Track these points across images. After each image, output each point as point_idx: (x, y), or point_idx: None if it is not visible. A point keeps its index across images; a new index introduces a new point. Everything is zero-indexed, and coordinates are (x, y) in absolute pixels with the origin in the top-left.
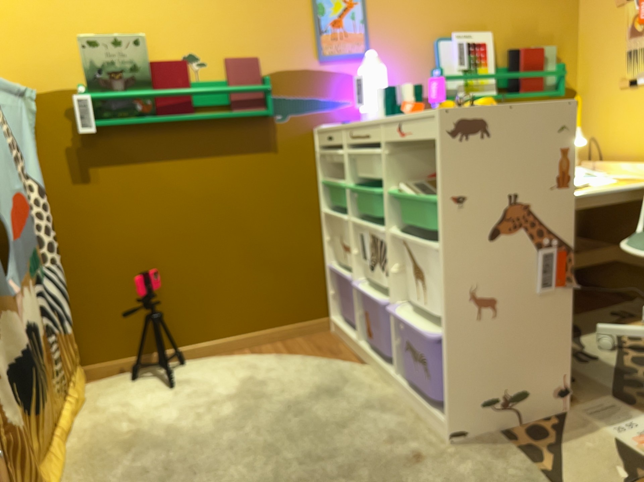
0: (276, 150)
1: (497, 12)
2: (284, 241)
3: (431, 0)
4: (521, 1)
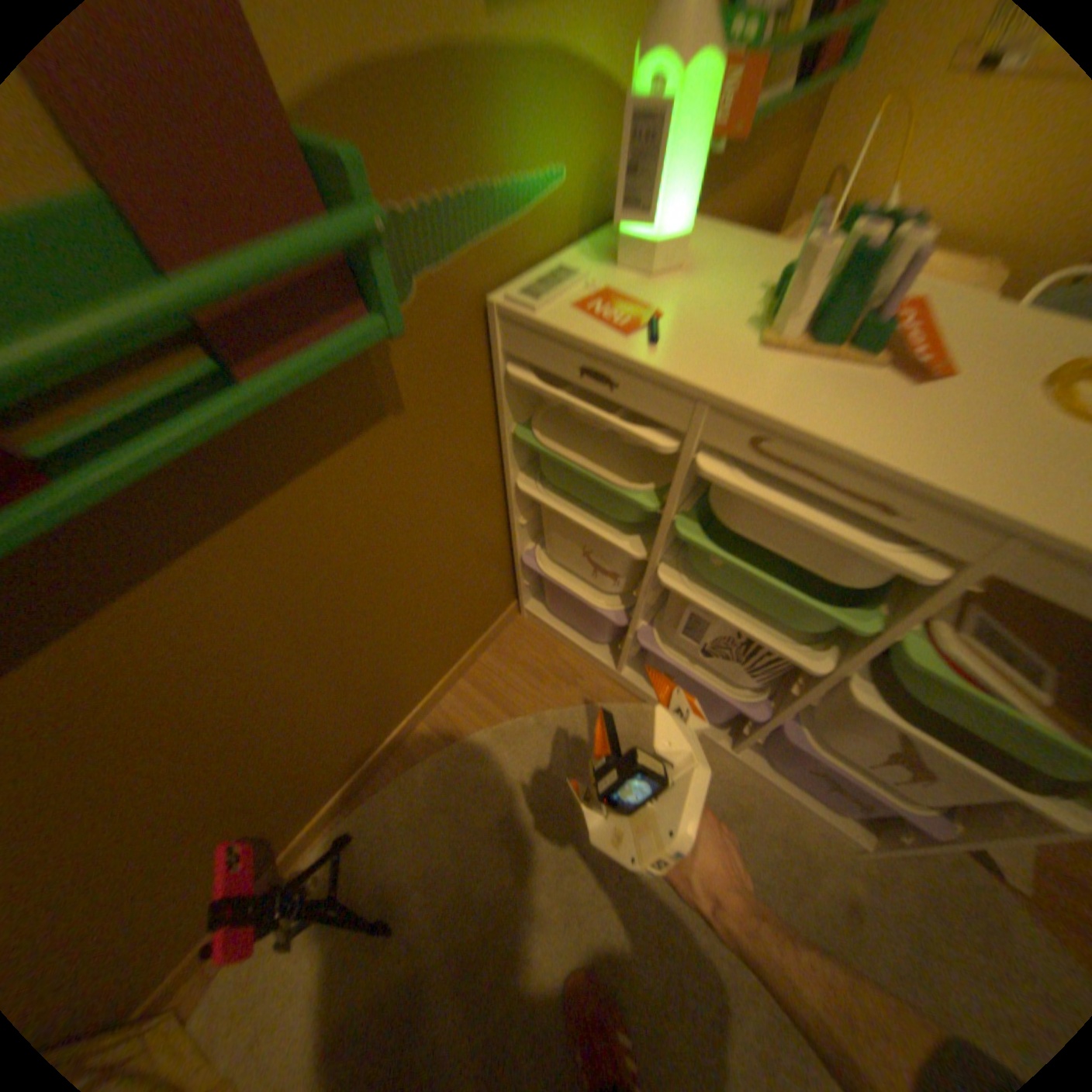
0: (401, 407)
1: None
2: (449, 567)
3: None
4: None
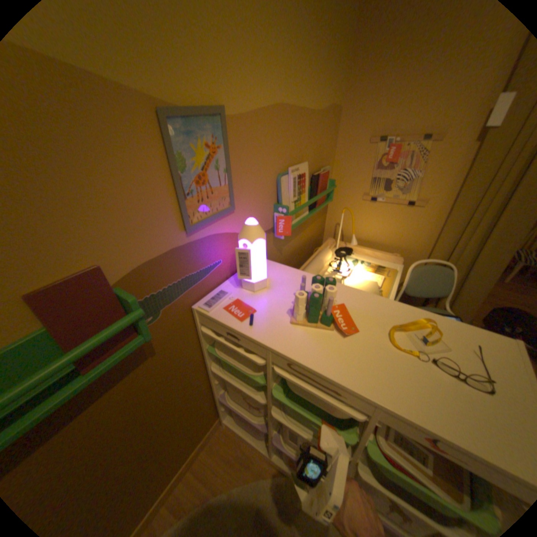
0: (154, 353)
1: (309, 141)
2: (179, 413)
3: (277, 135)
4: (320, 130)
